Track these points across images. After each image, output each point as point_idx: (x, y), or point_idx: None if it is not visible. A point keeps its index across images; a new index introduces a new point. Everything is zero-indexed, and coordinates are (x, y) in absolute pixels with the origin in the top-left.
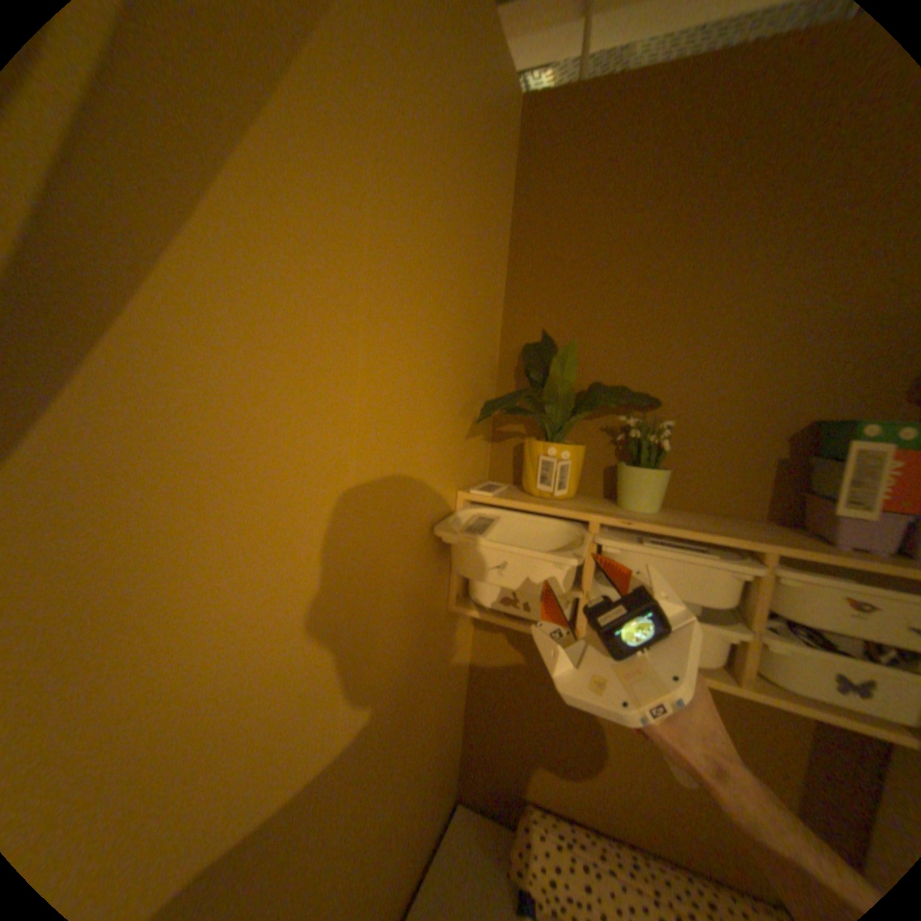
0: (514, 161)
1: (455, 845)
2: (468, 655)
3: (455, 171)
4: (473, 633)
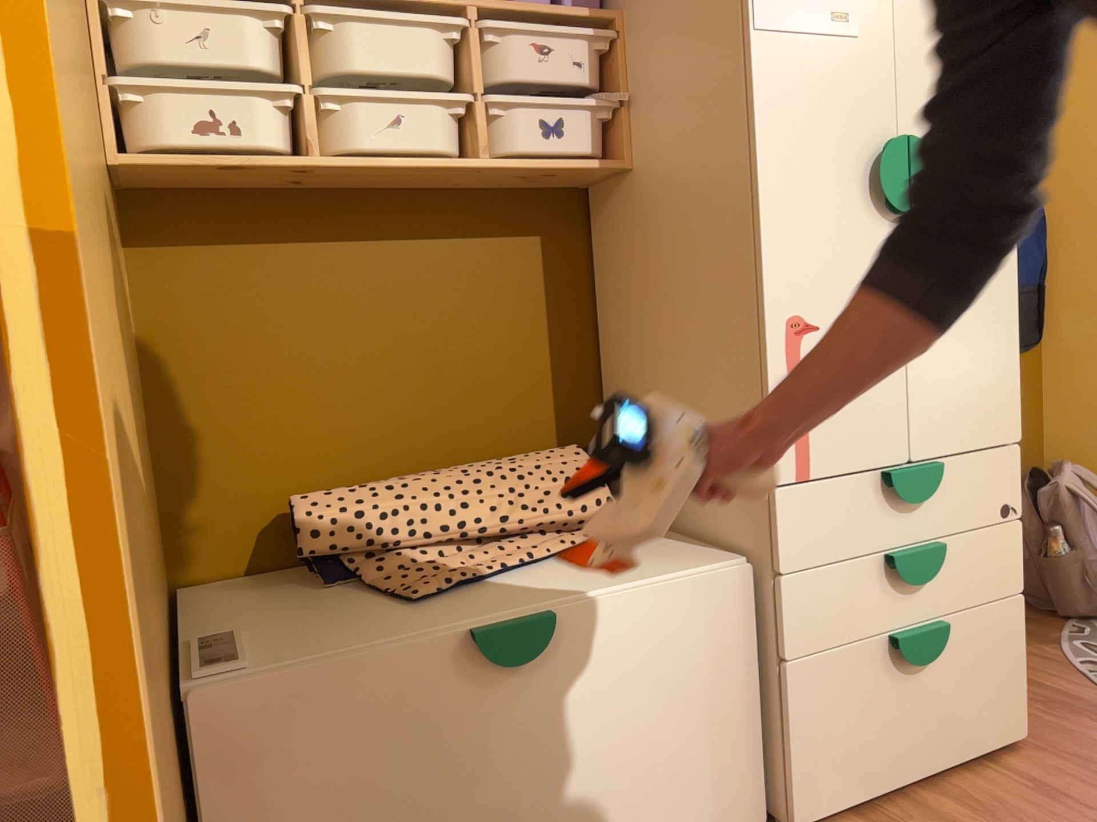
0: None
1: (203, 602)
2: (134, 321)
3: None
4: (130, 288)
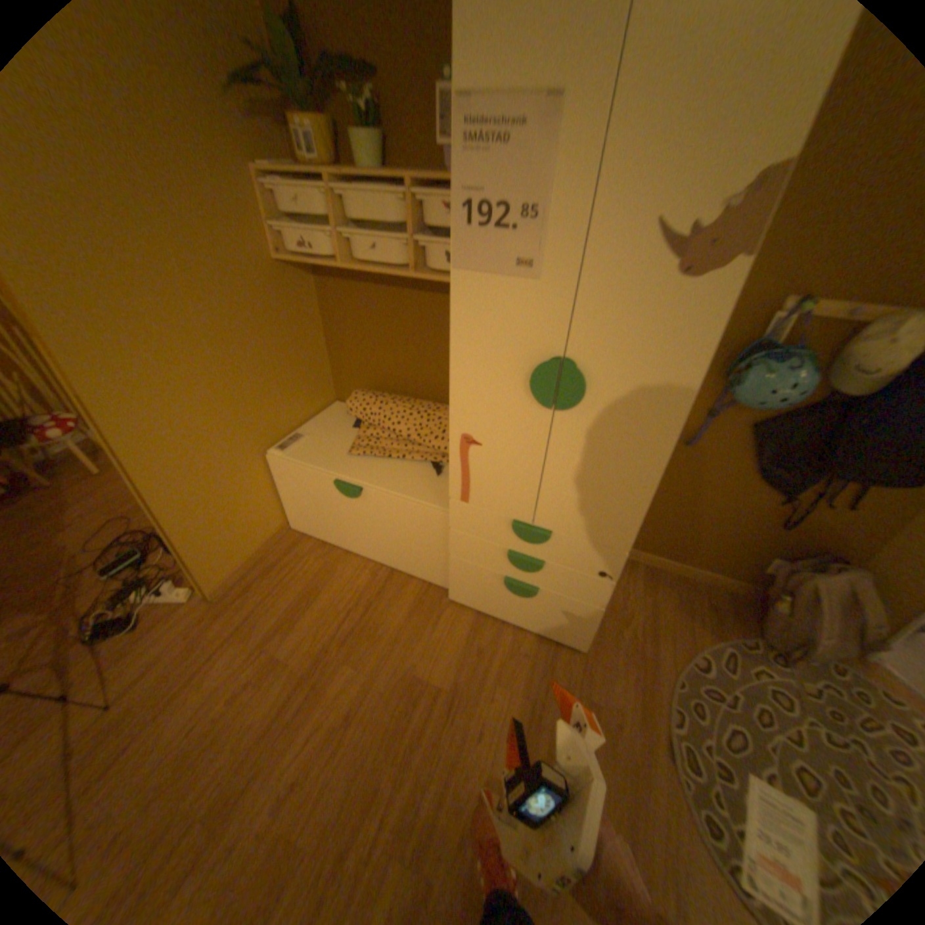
0: None
1: (328, 414)
2: (315, 307)
3: None
4: (315, 293)
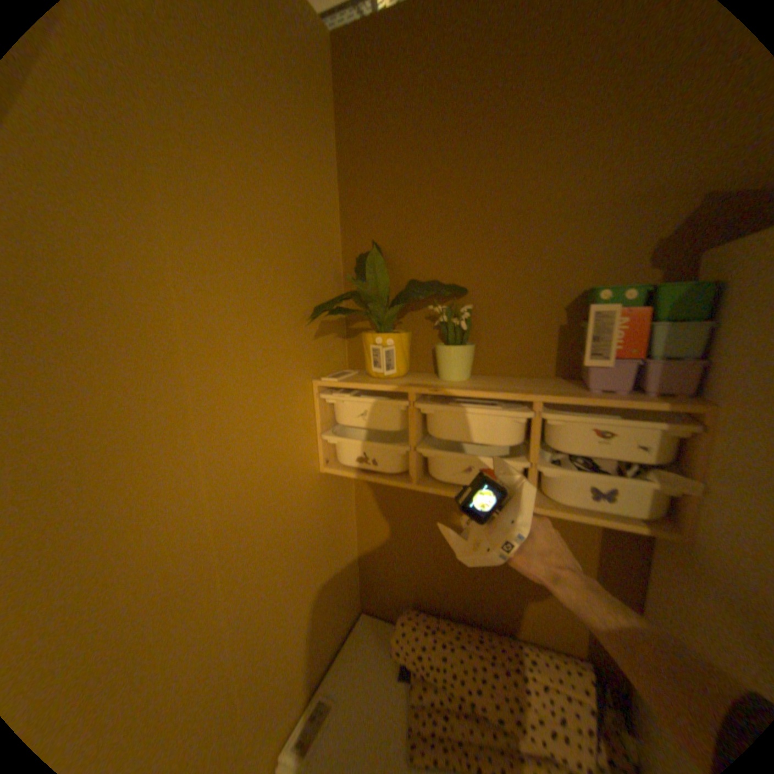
0: (329, 95)
1: (356, 642)
2: (353, 506)
3: (252, 116)
4: (354, 489)
